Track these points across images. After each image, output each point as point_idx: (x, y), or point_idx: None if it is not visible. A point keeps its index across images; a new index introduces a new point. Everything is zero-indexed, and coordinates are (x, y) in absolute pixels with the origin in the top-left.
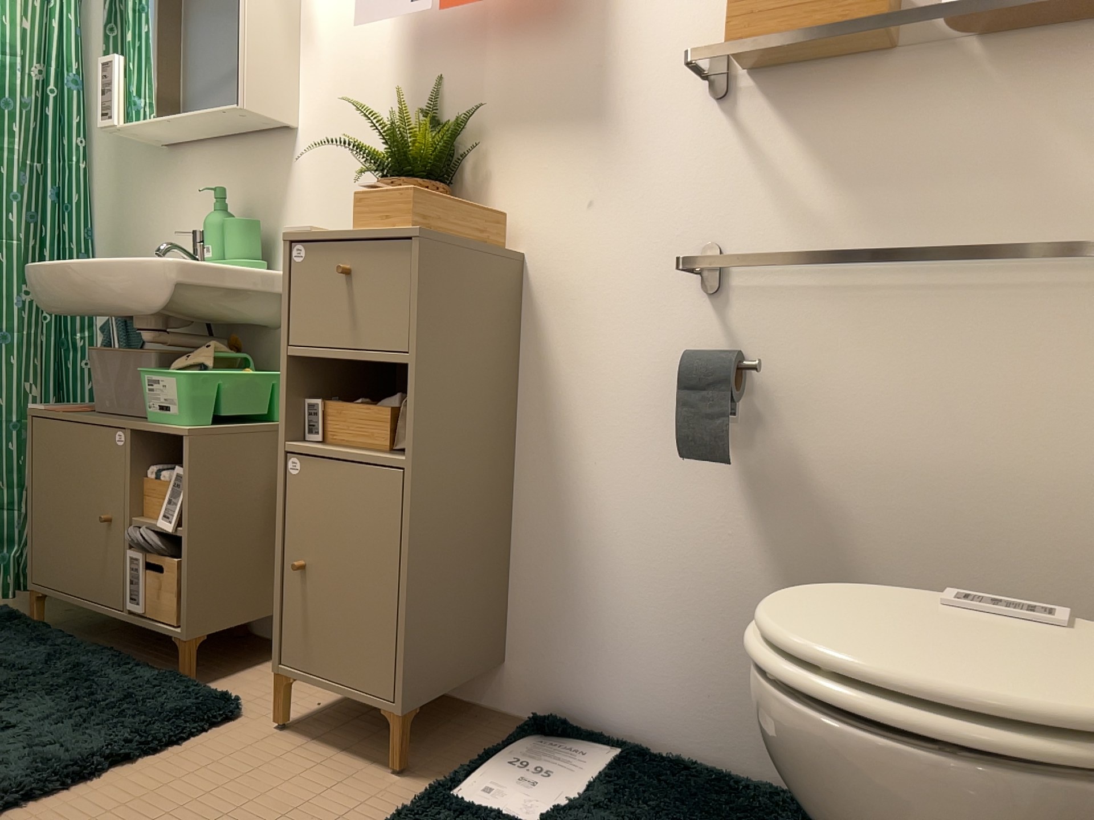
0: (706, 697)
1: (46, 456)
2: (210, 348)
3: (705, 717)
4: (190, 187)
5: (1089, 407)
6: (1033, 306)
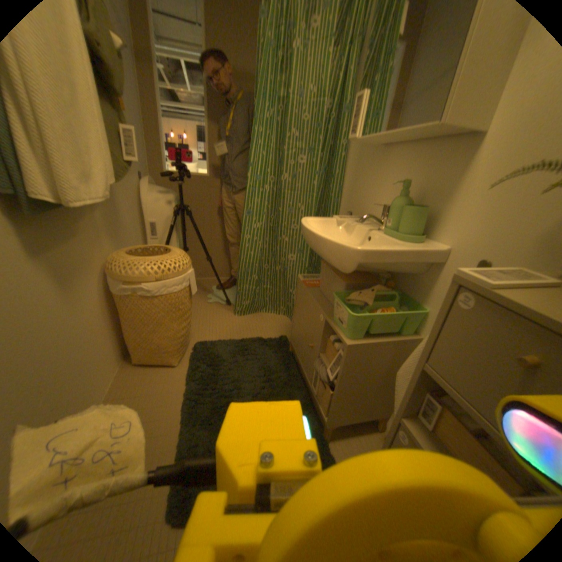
0: None
1: (296, 297)
2: (369, 291)
3: None
4: (387, 169)
5: None
6: None
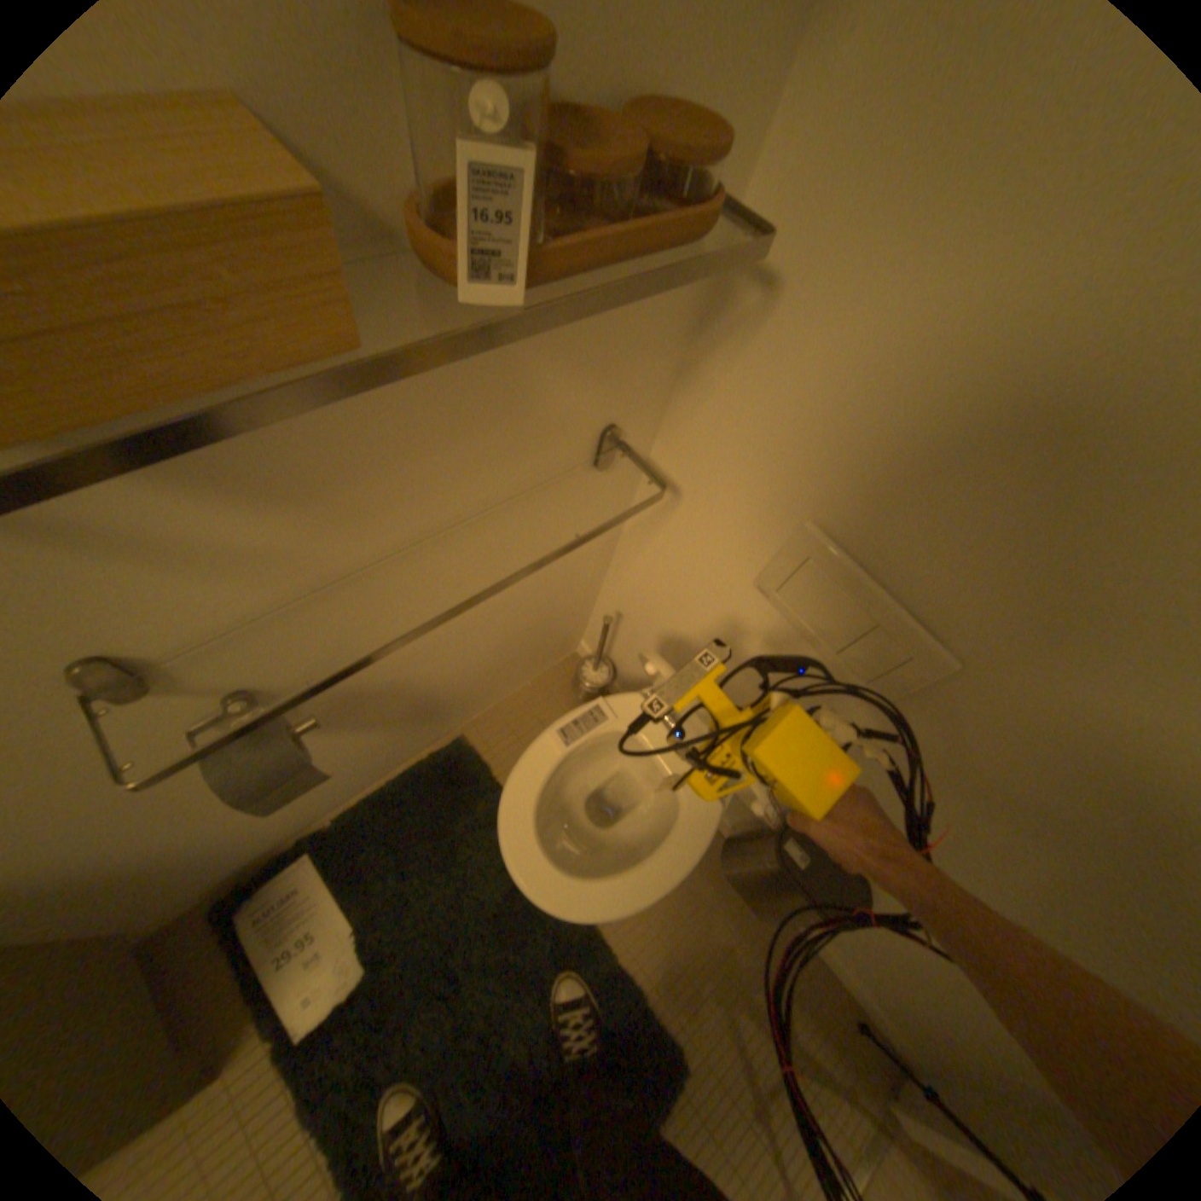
0: (340, 790)
1: None
2: None
3: (344, 793)
4: None
5: (561, 541)
6: (529, 508)
